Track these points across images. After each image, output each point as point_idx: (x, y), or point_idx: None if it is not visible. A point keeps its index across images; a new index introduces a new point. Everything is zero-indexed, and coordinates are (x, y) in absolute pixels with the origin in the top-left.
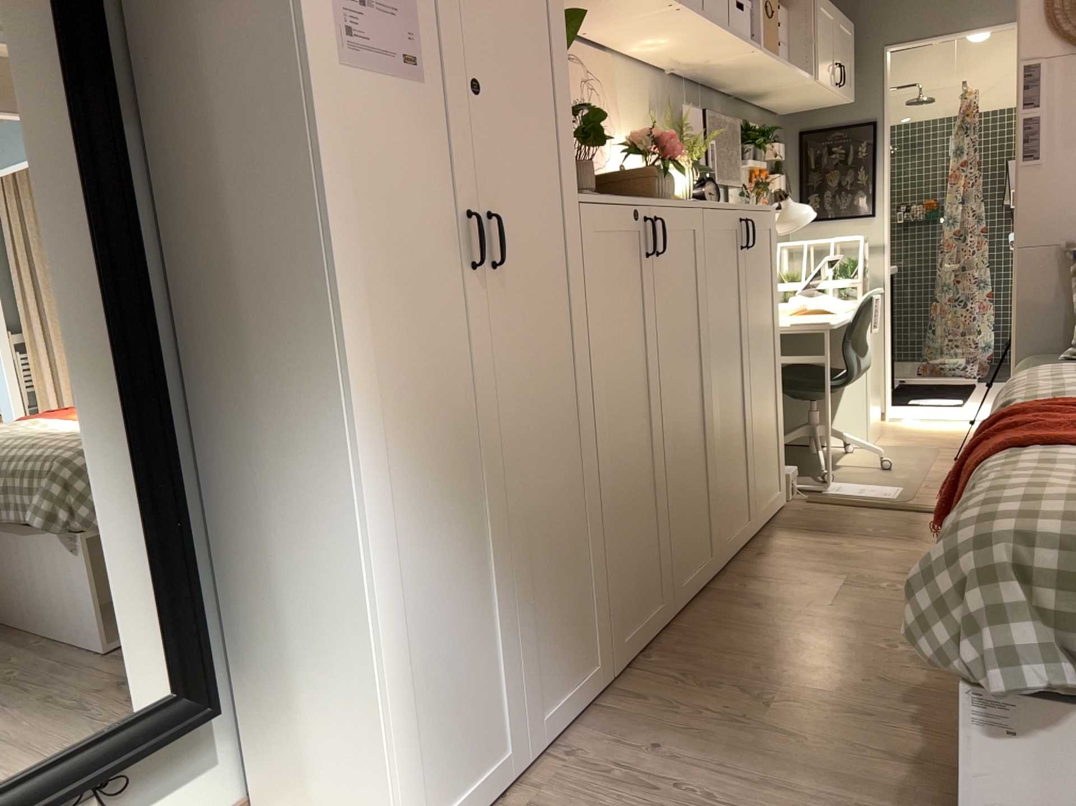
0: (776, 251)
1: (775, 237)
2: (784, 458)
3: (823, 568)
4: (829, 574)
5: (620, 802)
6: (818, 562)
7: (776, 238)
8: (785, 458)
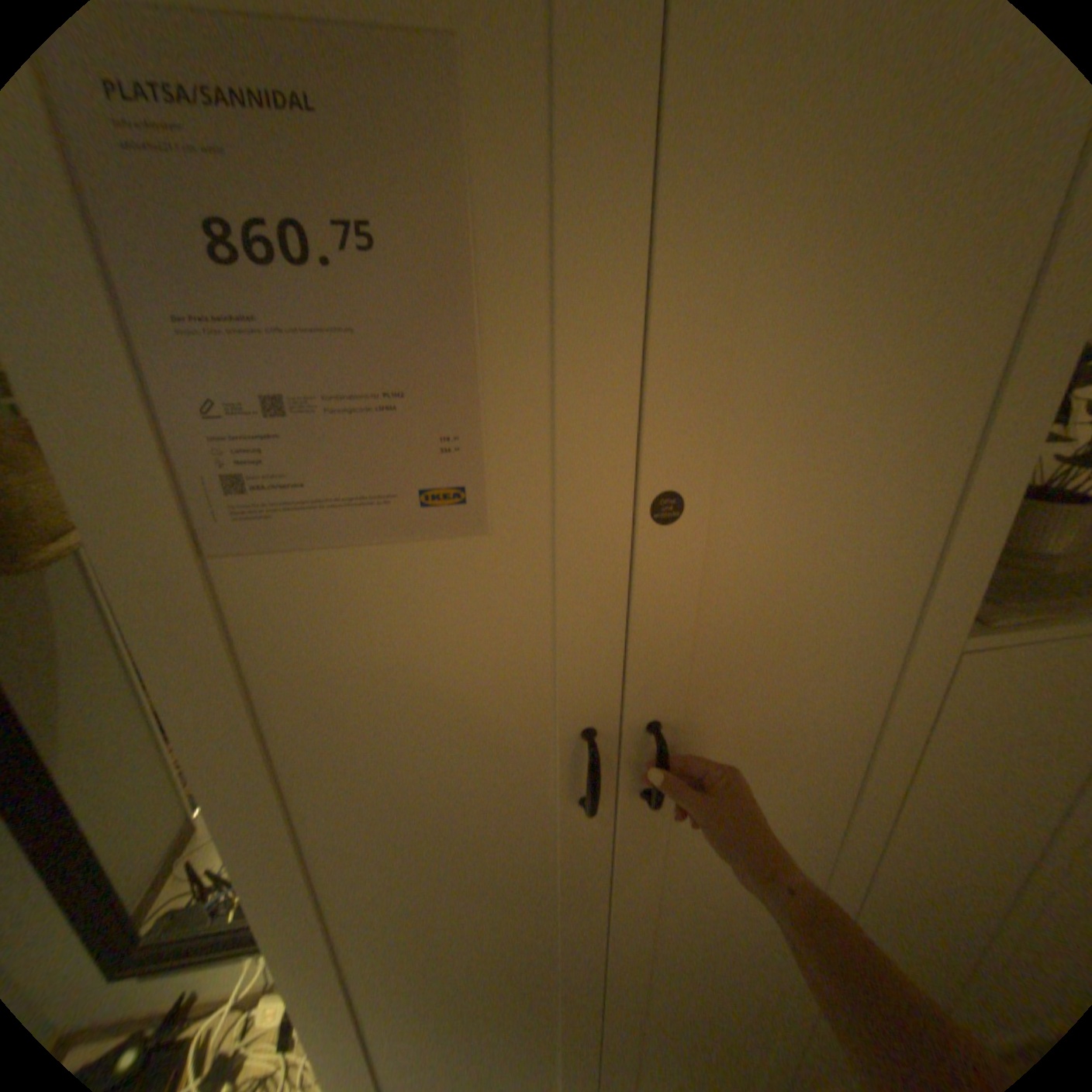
0: None
1: None
2: None
3: None
4: None
5: None
6: None
7: None
8: None
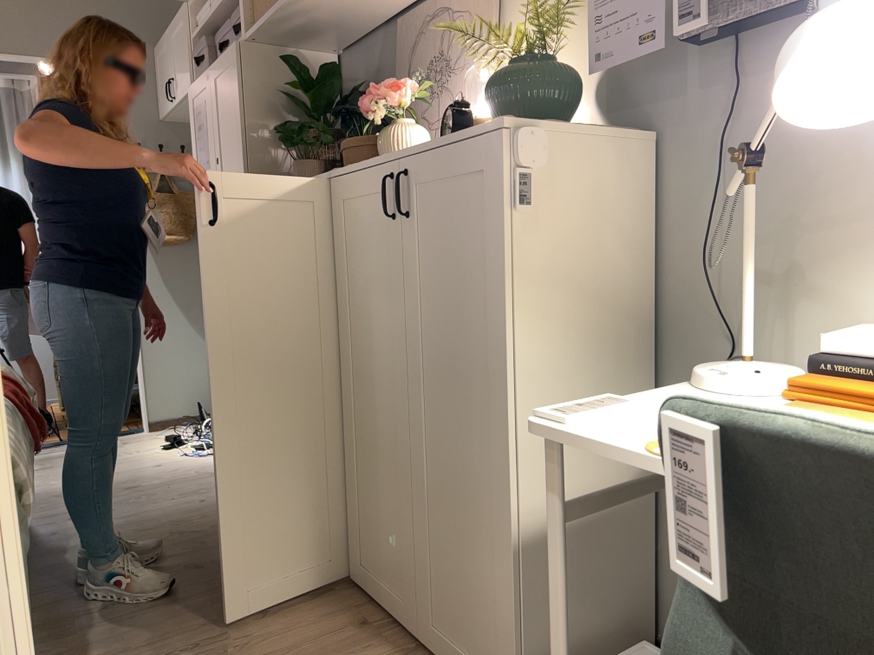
0: (502, 215)
1: (501, 187)
2: (511, 645)
3: (275, 648)
4: (259, 643)
5: (190, 489)
6: (290, 652)
7: (505, 187)
8: (515, 648)
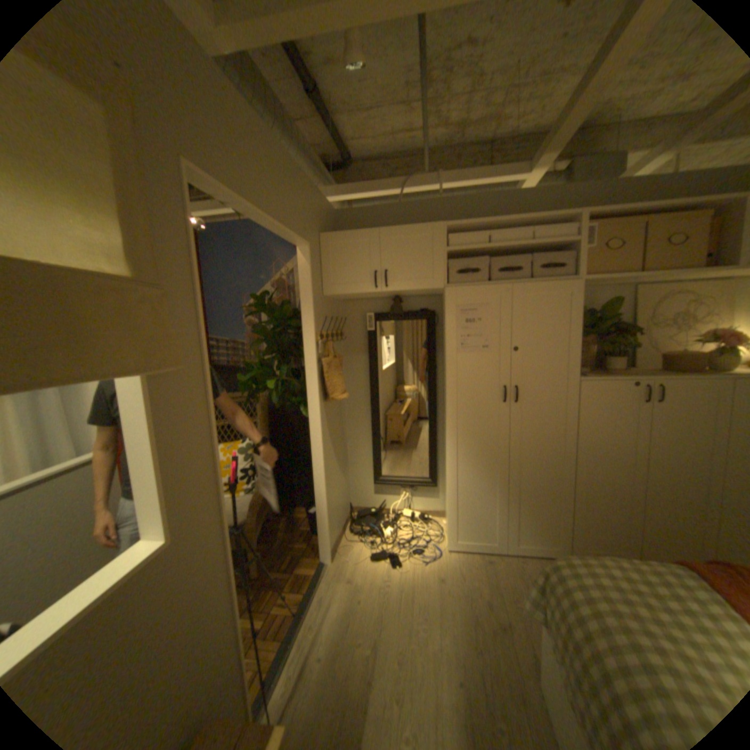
0: None
1: None
2: None
3: None
4: None
5: (518, 582)
6: None
7: None
8: None
